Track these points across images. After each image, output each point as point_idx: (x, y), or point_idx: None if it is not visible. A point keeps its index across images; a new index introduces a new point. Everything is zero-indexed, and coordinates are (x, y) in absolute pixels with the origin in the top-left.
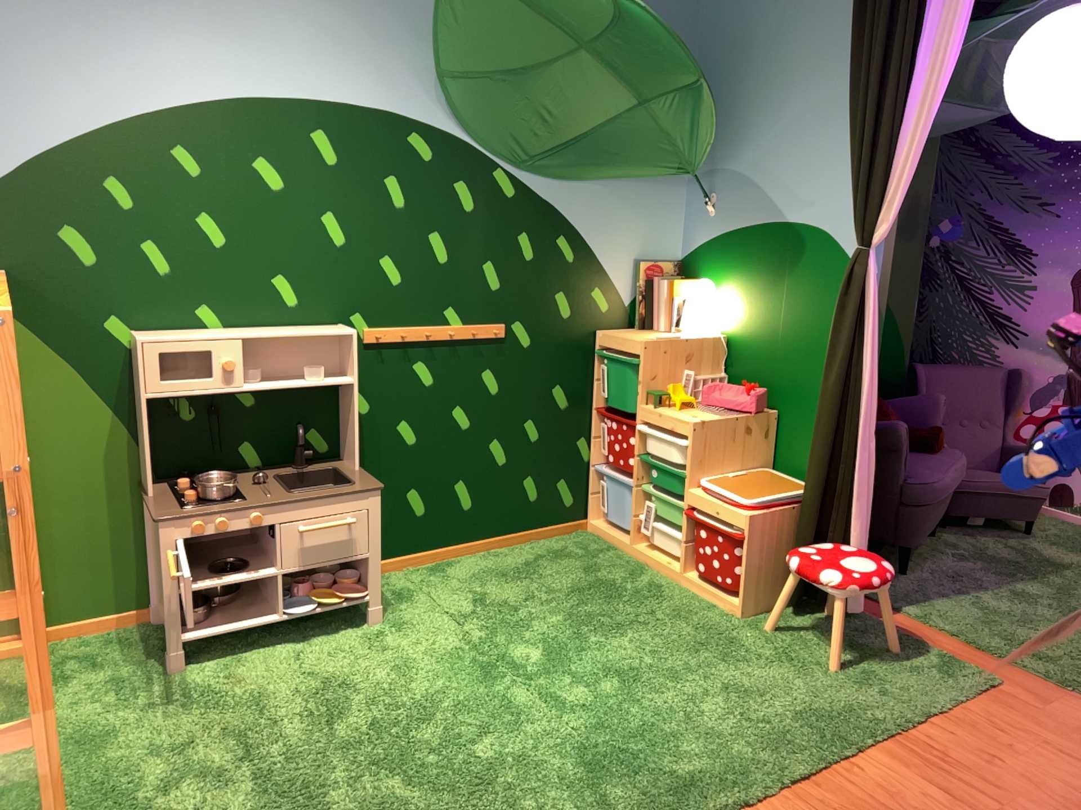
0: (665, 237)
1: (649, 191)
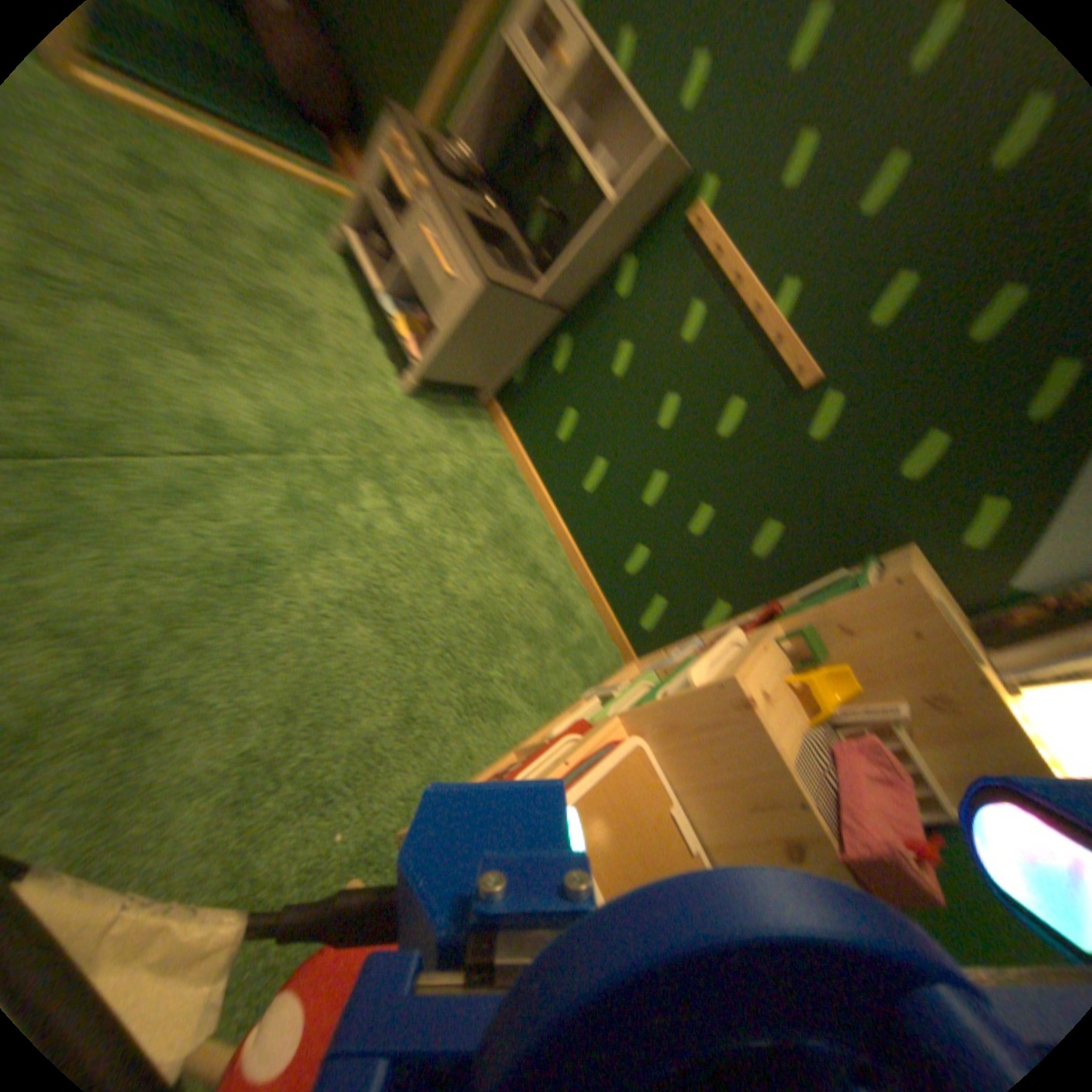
0: None
1: None
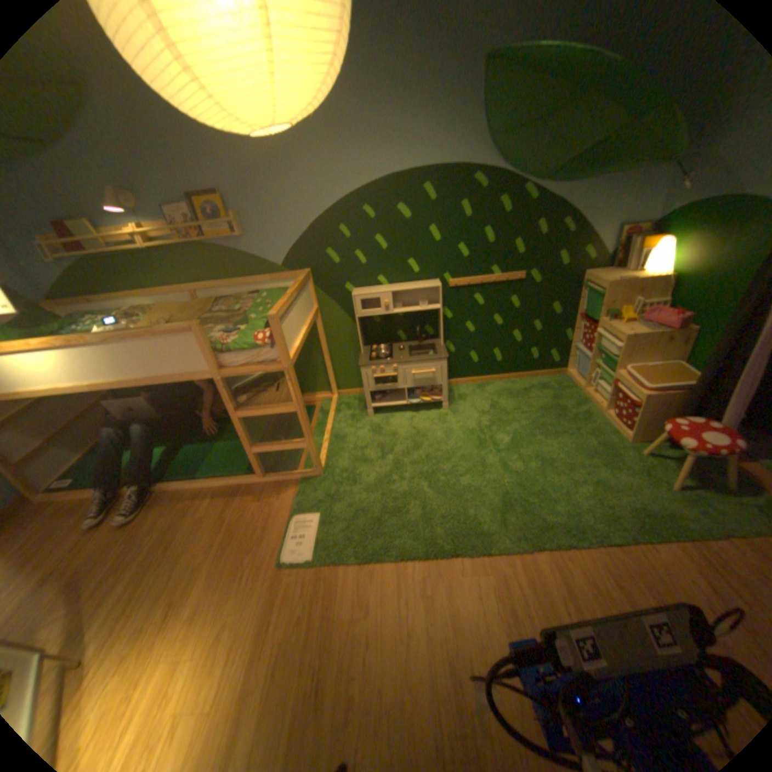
0: (650, 205)
1: (642, 173)
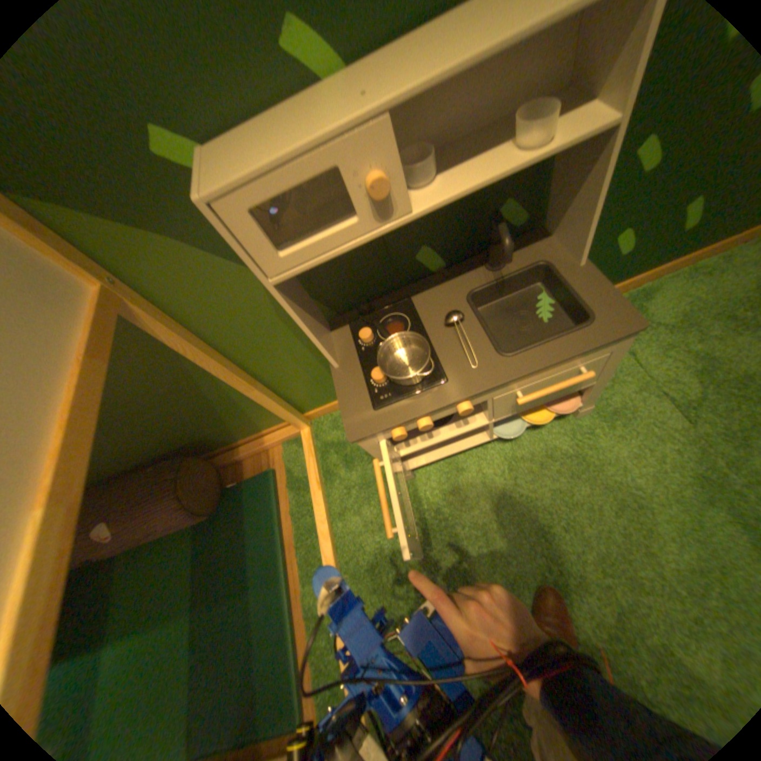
0: None
1: None
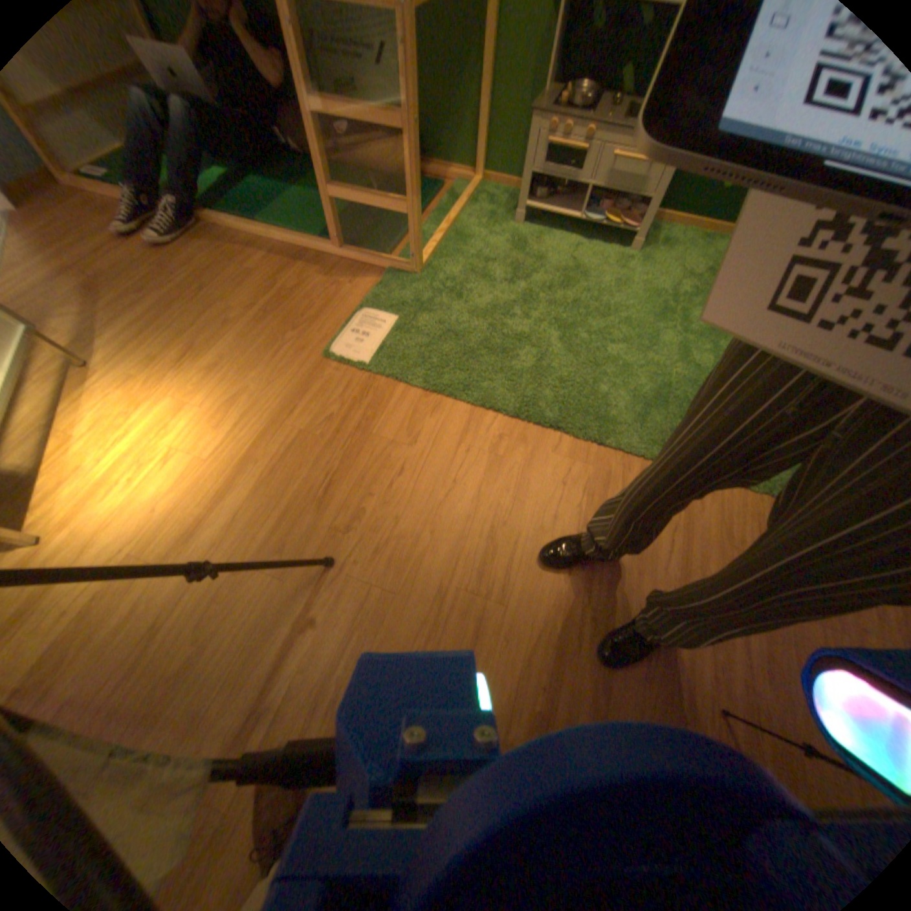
0: None
1: None
